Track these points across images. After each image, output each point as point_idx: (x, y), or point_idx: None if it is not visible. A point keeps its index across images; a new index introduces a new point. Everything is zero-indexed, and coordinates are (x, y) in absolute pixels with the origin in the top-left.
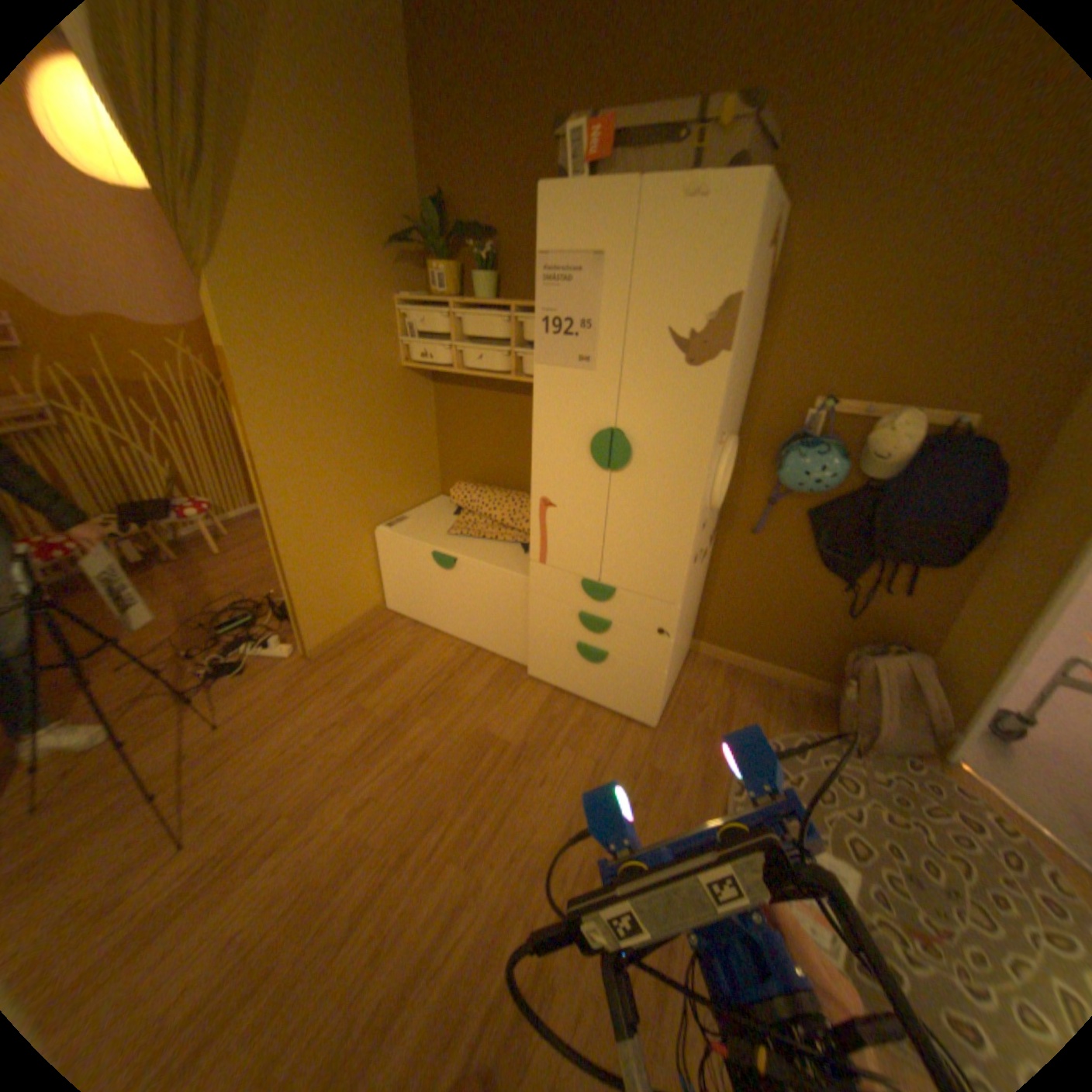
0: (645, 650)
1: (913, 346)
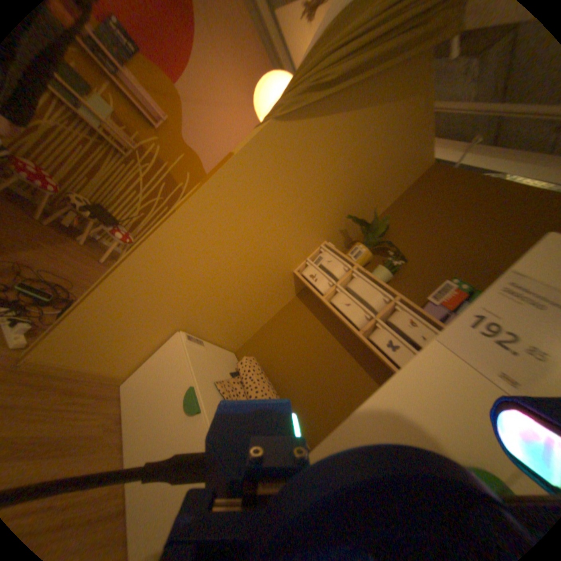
0: None
1: None
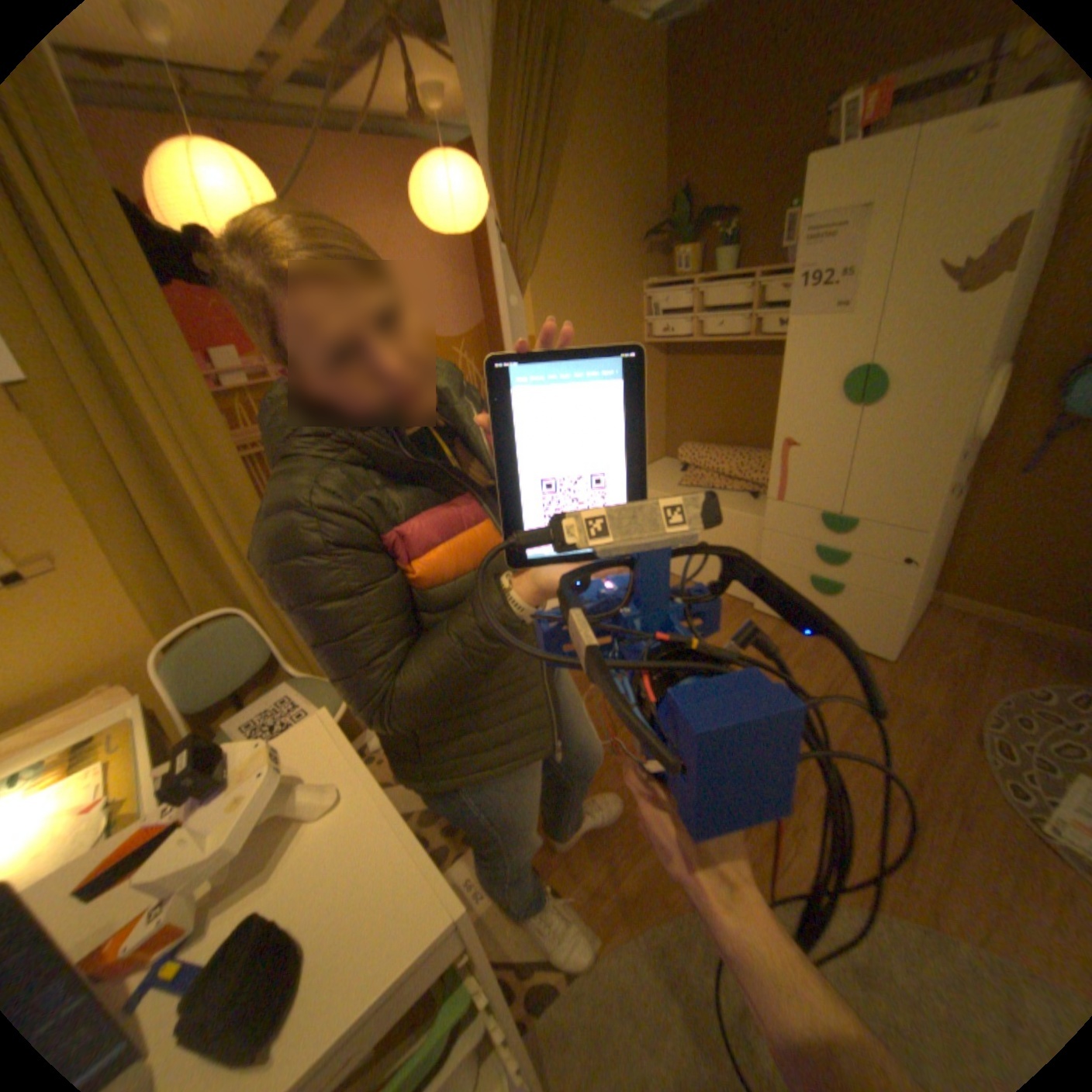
0: (888, 579)
1: None
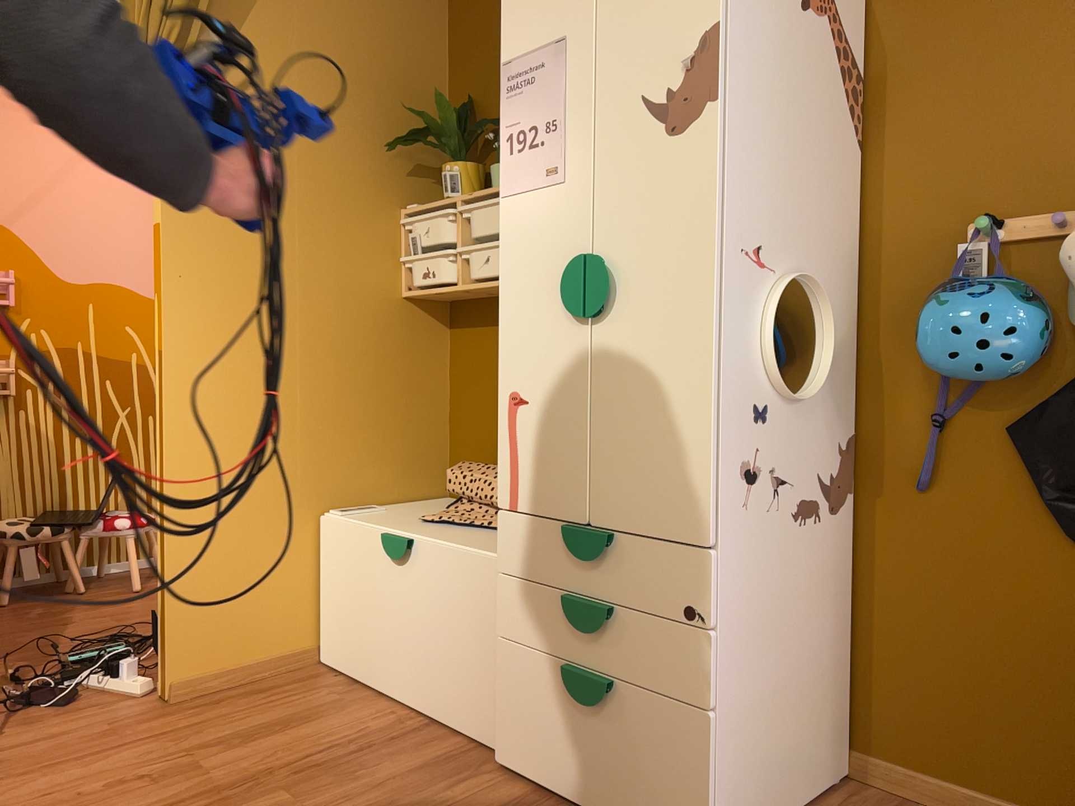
0: (671, 663)
1: None
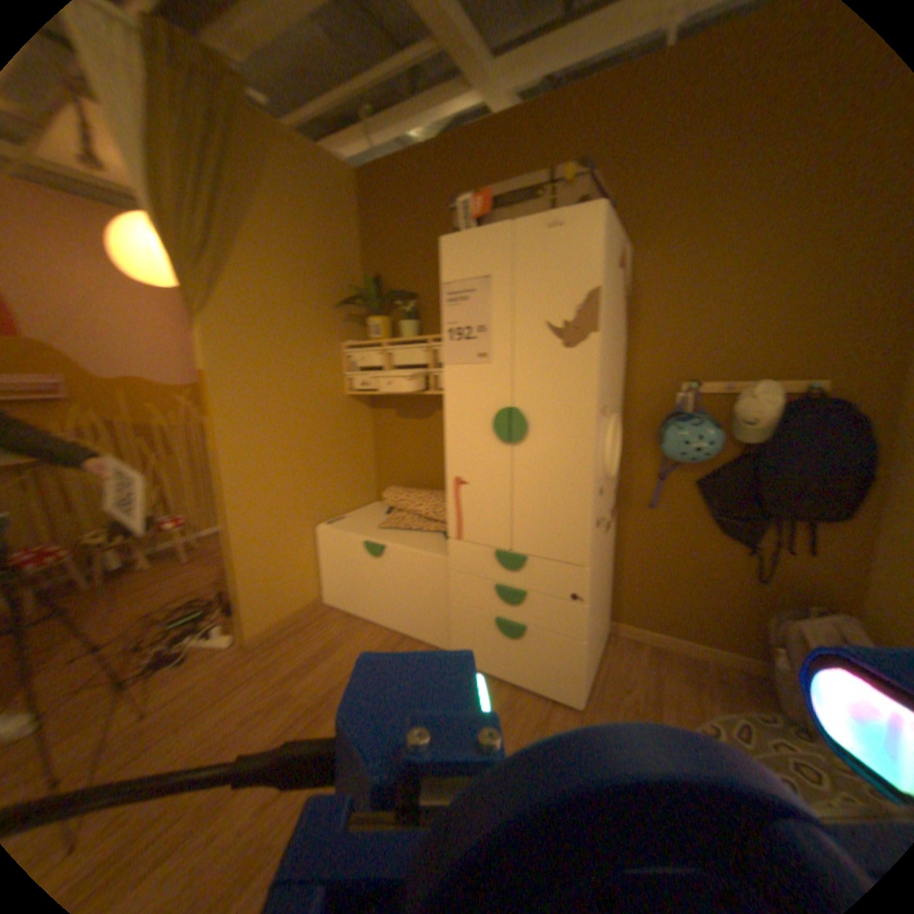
0: (561, 619)
1: (755, 333)
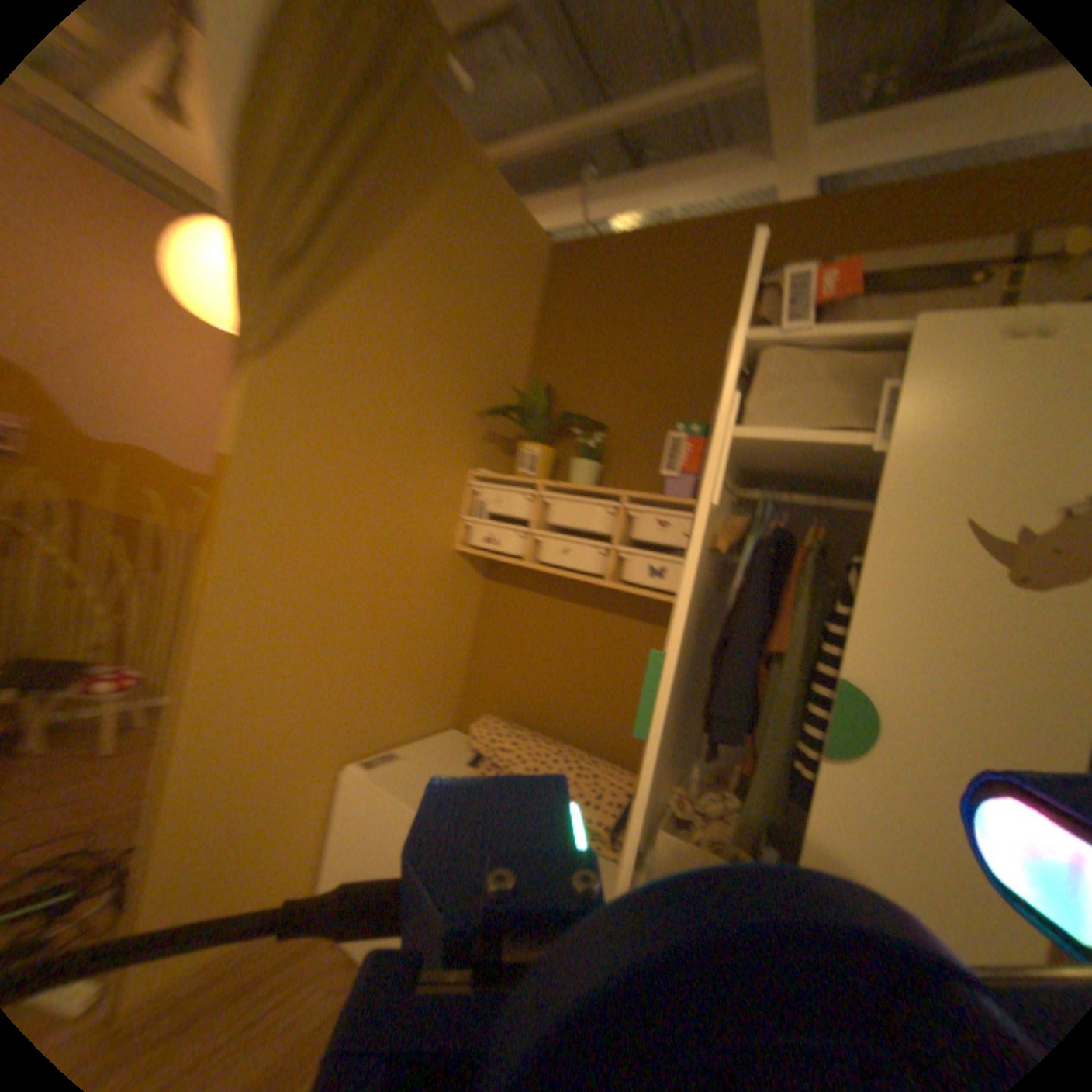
0: None
1: None
